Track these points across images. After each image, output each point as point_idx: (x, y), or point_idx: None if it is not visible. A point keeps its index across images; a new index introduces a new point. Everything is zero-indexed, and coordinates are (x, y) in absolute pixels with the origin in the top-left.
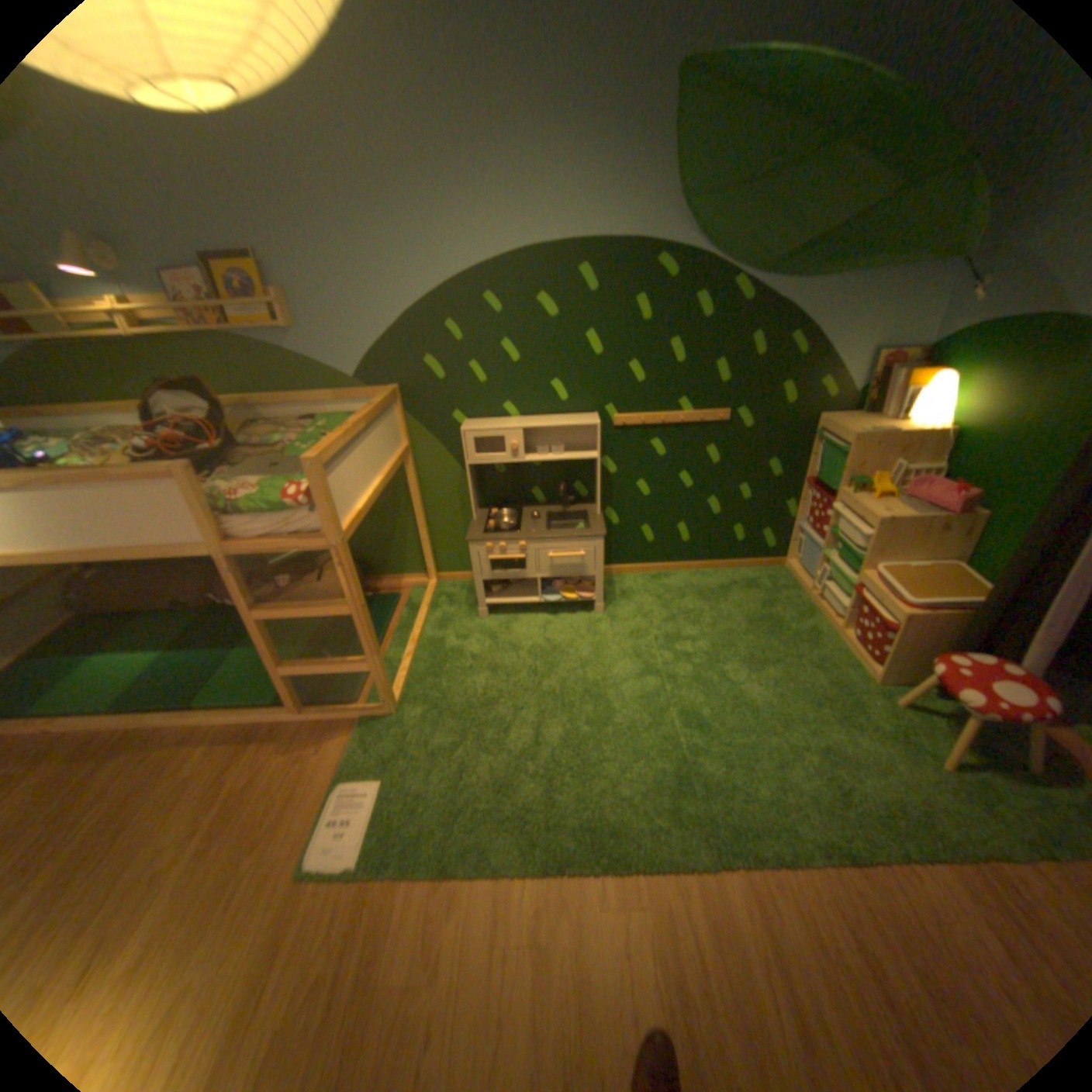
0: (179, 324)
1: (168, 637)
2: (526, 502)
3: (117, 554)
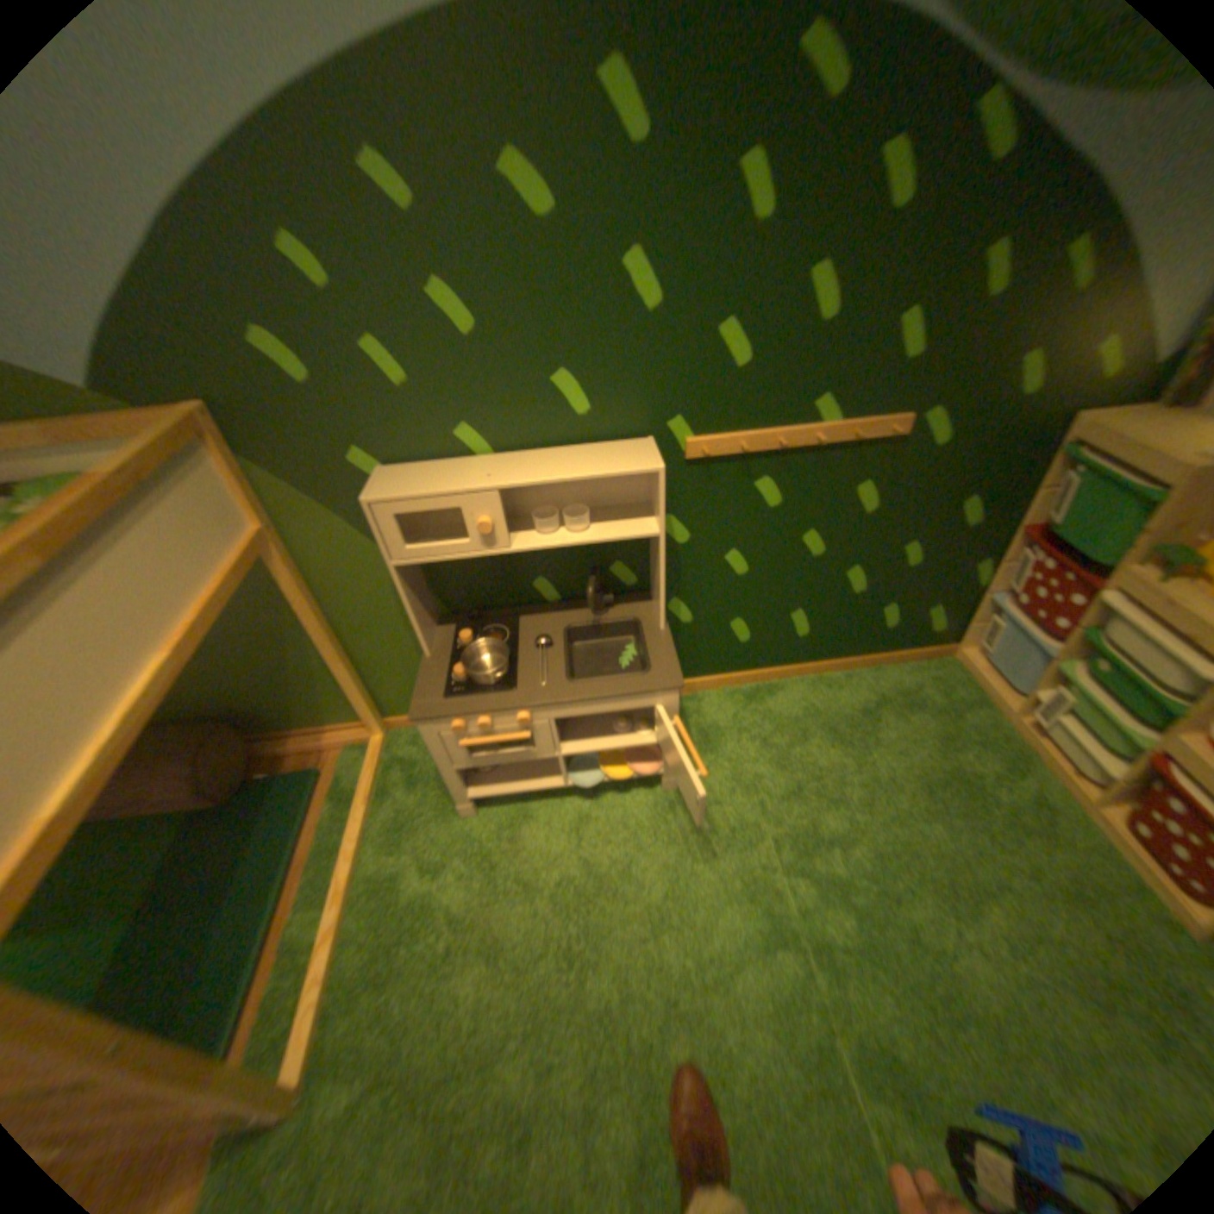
0: None
1: None
2: (527, 601)
3: None
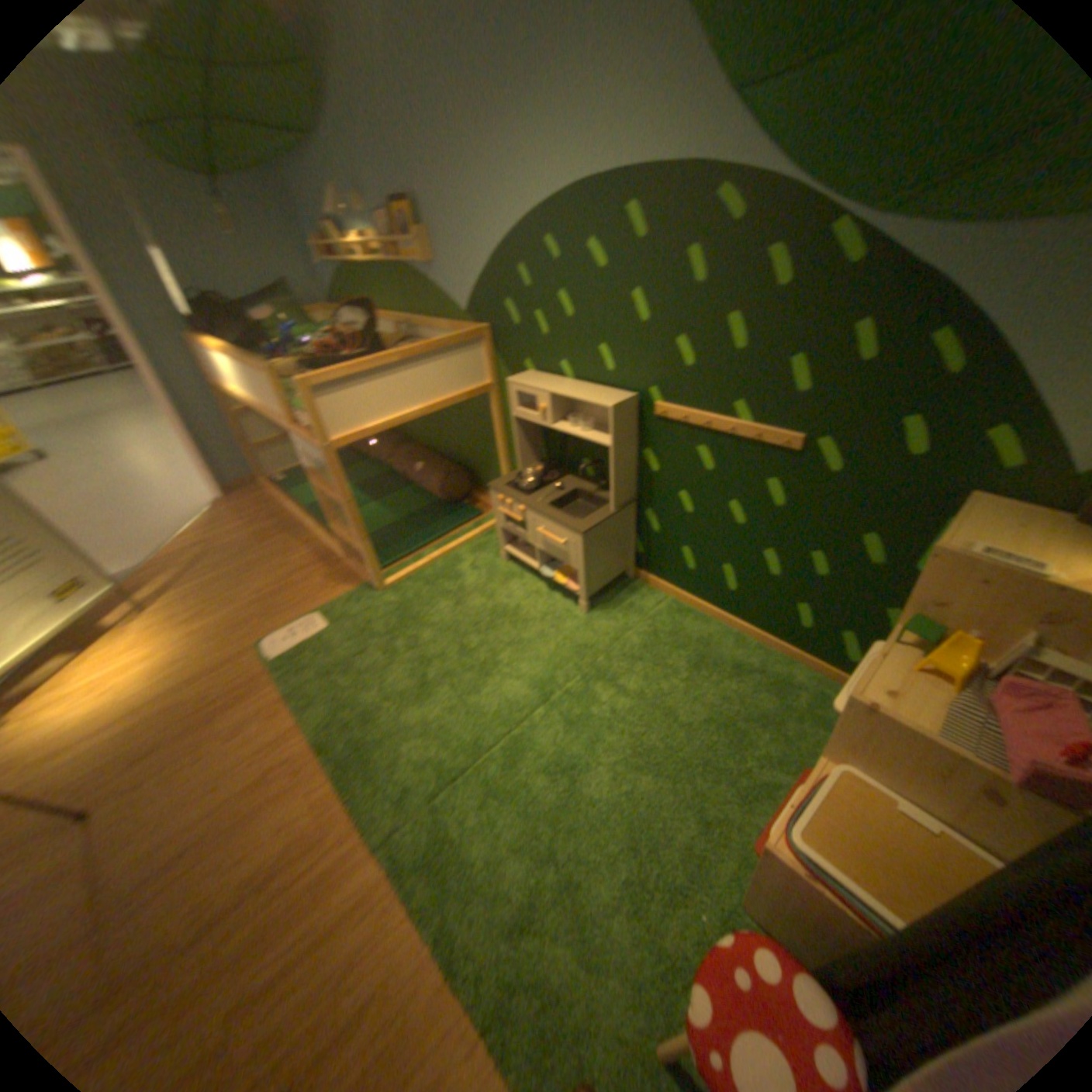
0: (383, 254)
1: (365, 478)
2: (578, 470)
3: (268, 413)
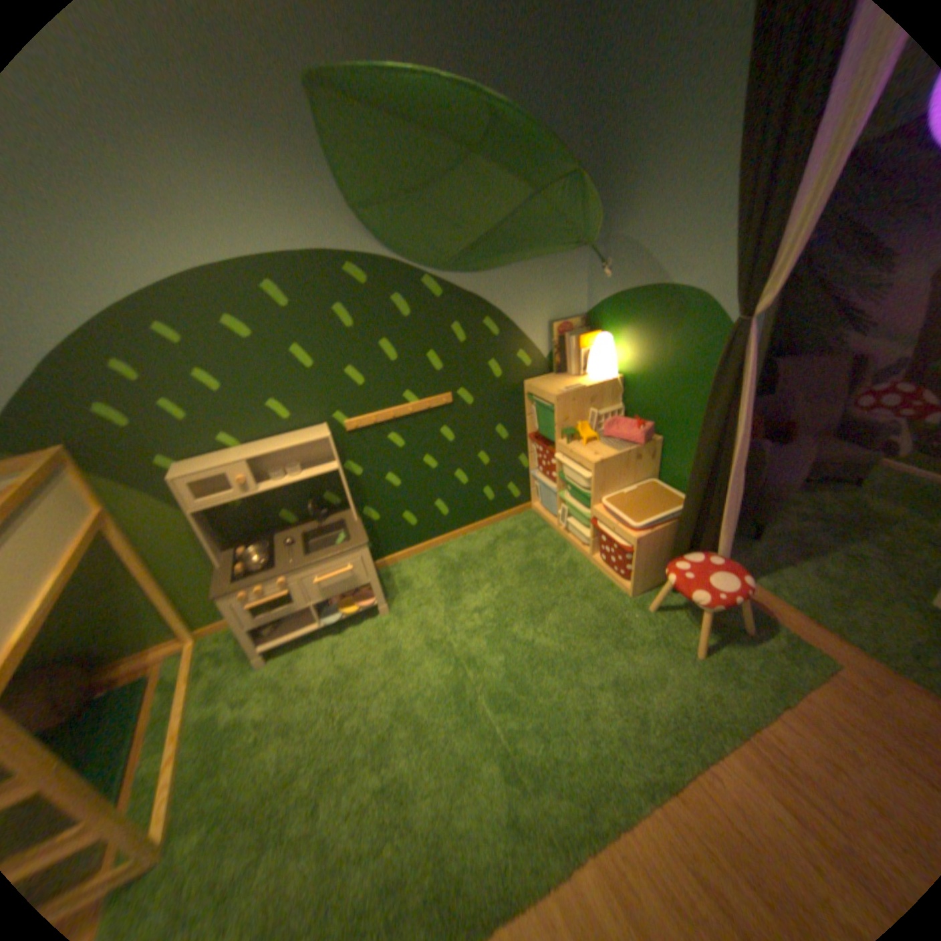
0: None
1: None
2: (277, 525)
3: None
